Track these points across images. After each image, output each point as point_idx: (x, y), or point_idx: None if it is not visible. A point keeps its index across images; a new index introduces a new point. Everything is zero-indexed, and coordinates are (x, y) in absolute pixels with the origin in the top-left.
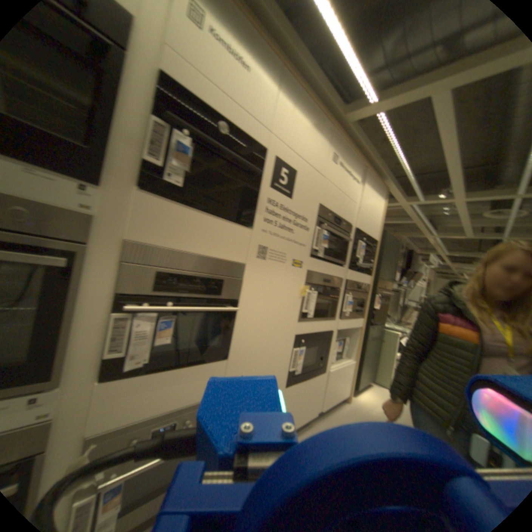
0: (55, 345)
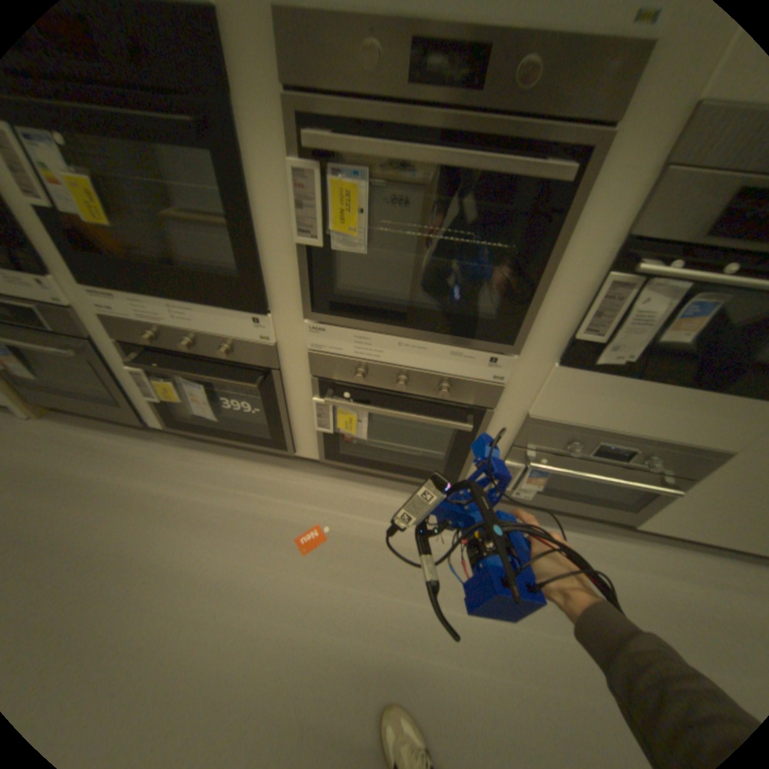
0: (523, 305)
